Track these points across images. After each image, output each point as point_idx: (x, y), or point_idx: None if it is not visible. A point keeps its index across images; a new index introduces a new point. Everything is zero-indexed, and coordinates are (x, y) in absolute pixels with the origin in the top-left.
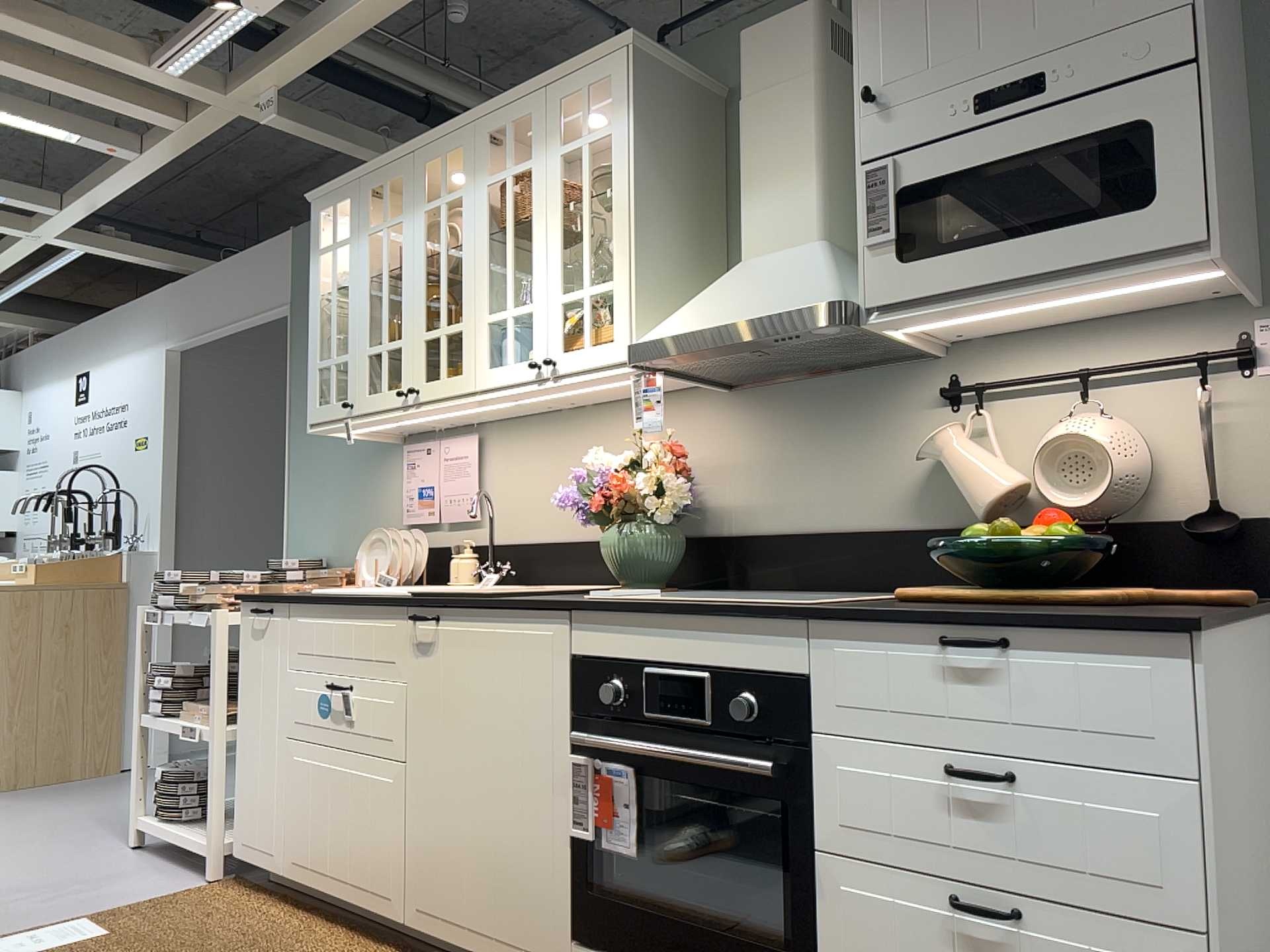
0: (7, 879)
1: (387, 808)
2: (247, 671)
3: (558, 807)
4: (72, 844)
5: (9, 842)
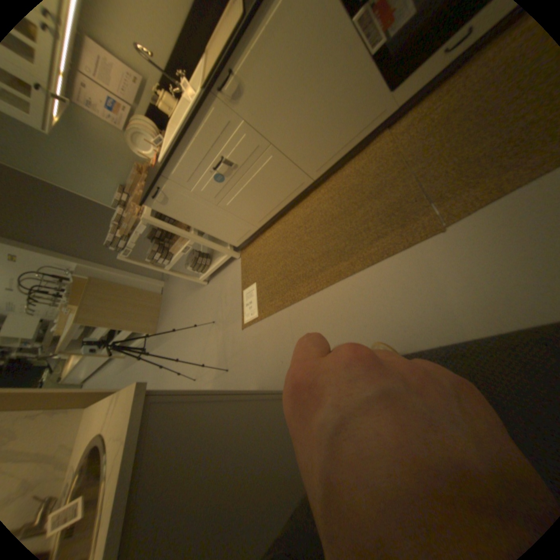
0: (209, 316)
1: (279, 164)
2: (179, 213)
3: (358, 52)
4: (197, 301)
5: (187, 319)
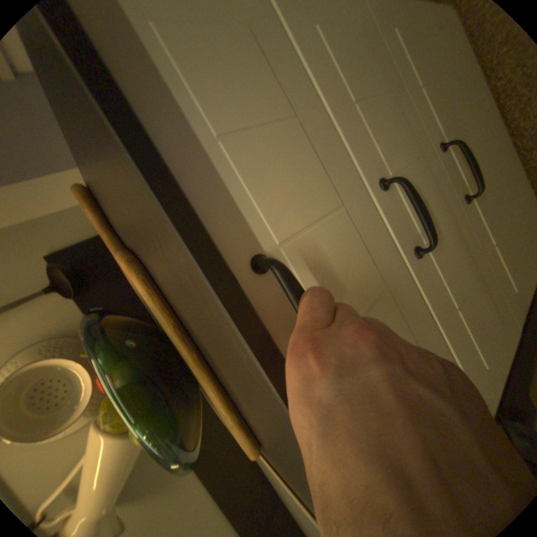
0: None
1: None
2: None
3: None
4: None
5: None
